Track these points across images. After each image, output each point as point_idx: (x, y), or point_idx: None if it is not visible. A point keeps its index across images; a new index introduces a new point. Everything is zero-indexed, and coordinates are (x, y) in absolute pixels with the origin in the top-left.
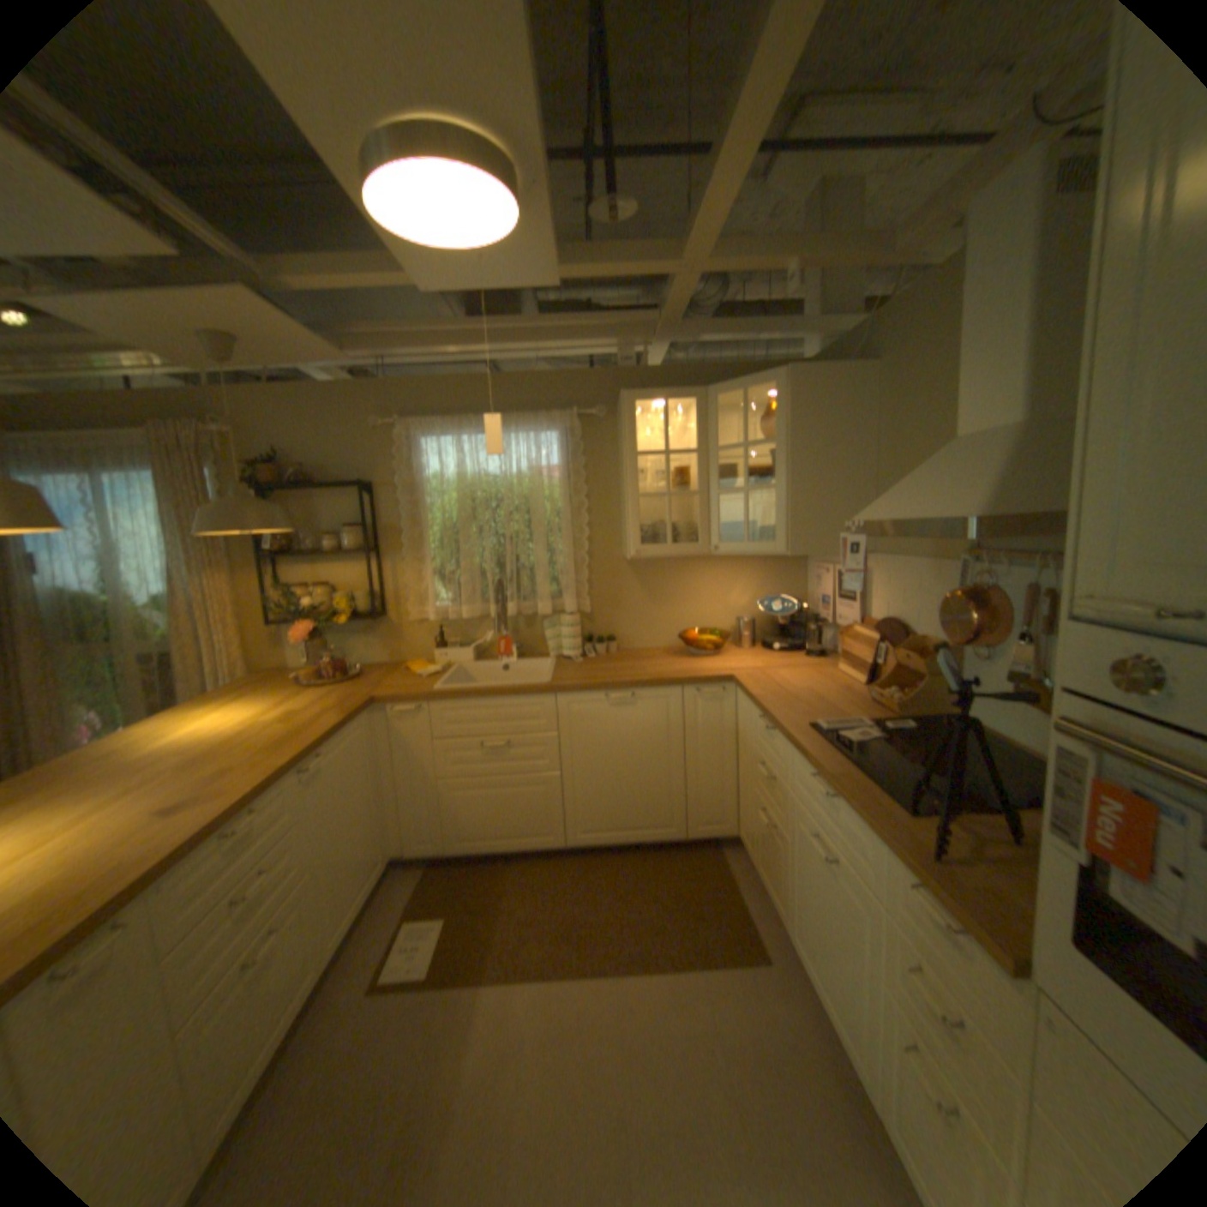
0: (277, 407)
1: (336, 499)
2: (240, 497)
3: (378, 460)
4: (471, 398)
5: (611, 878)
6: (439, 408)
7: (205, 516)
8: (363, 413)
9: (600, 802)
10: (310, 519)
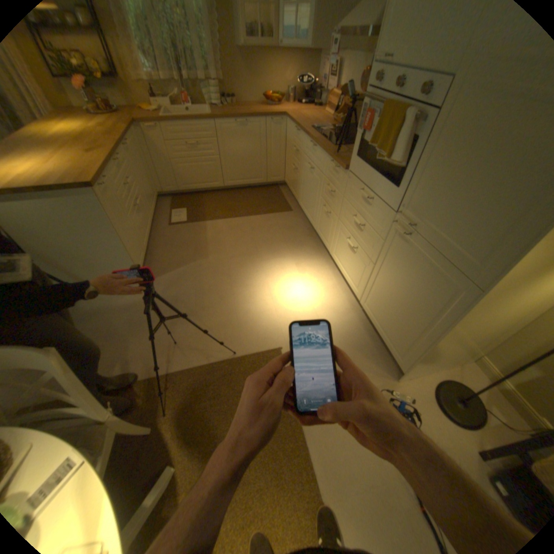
0: None
1: None
2: None
3: None
4: None
5: (241, 196)
6: None
7: None
8: None
9: (235, 169)
10: None
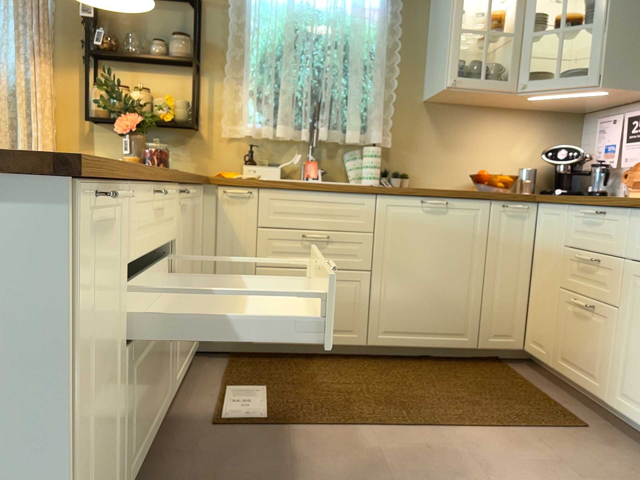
0: None
1: (166, 13)
2: None
3: None
4: None
5: (413, 373)
6: None
7: None
8: None
9: (405, 305)
10: (139, 29)
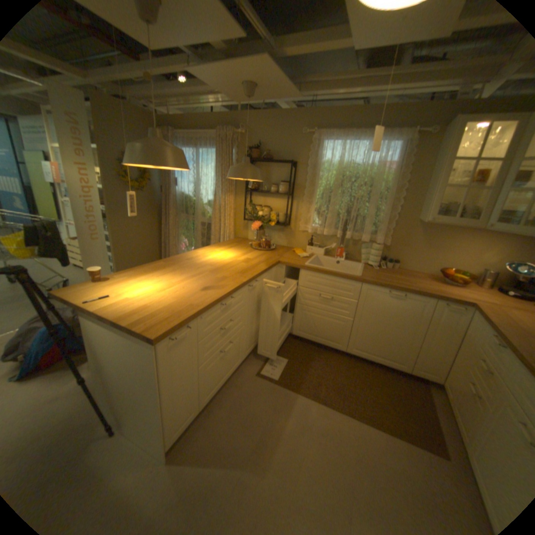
0: (264, 122)
1: (280, 169)
2: (245, 164)
3: (302, 151)
4: (356, 120)
5: (365, 375)
6: (338, 125)
7: (232, 171)
8: (300, 126)
9: (370, 340)
10: (267, 177)
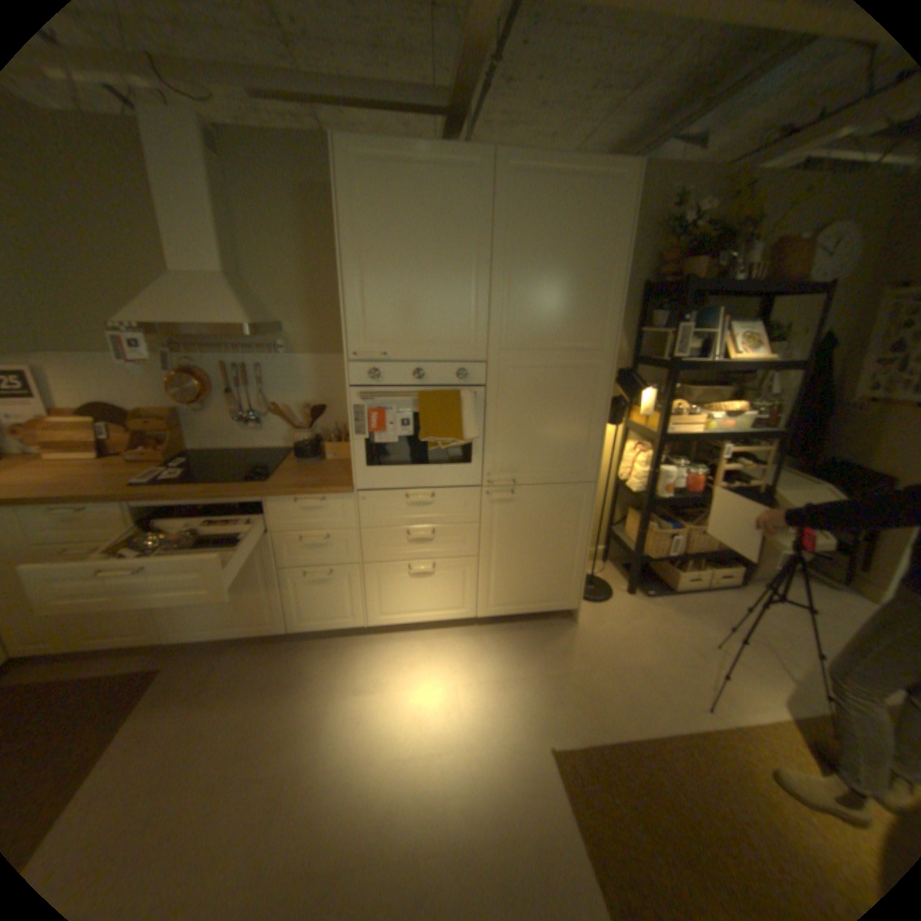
0: None
1: None
2: None
3: None
4: None
5: None
6: None
7: None
8: None
9: None
10: None
